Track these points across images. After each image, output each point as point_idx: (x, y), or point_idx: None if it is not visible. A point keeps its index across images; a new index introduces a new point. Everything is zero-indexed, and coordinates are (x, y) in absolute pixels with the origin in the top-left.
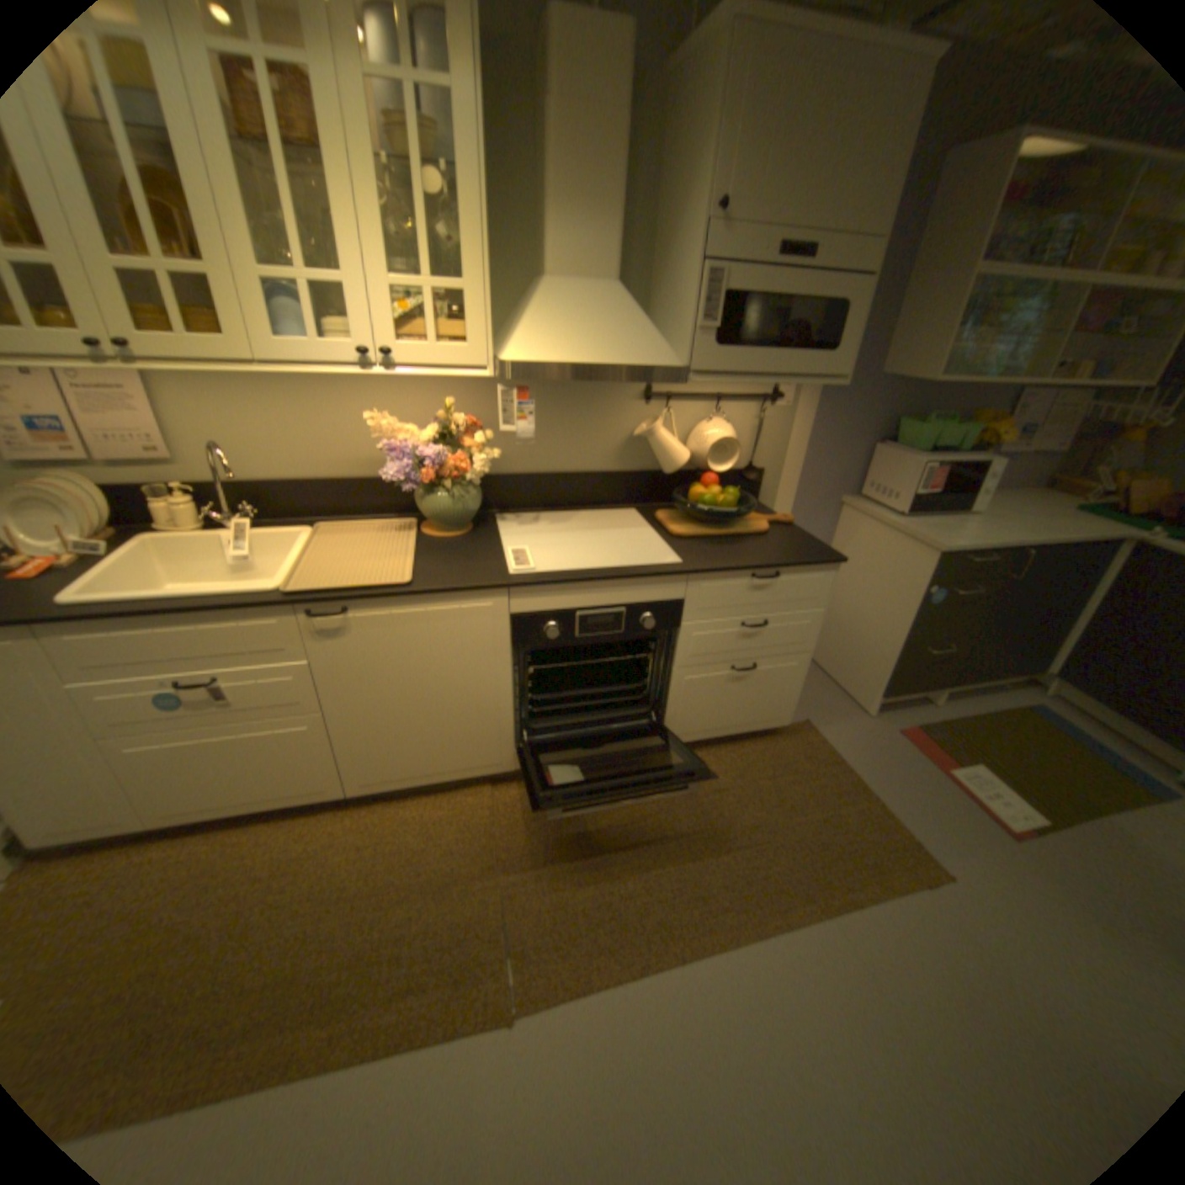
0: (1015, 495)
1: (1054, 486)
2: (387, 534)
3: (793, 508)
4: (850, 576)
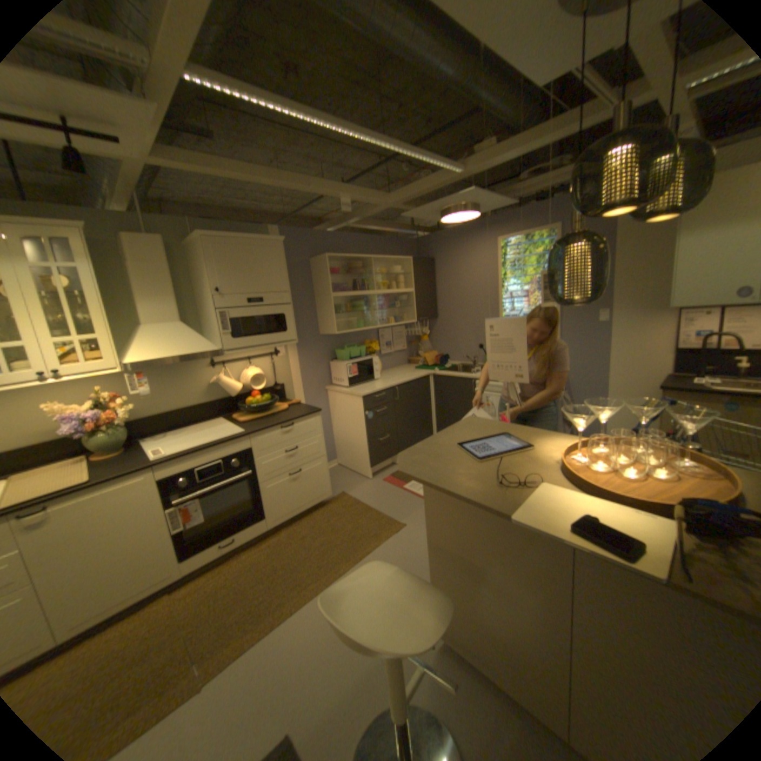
0: (396, 369)
1: (410, 362)
2: (66, 467)
3: (304, 397)
4: (341, 420)
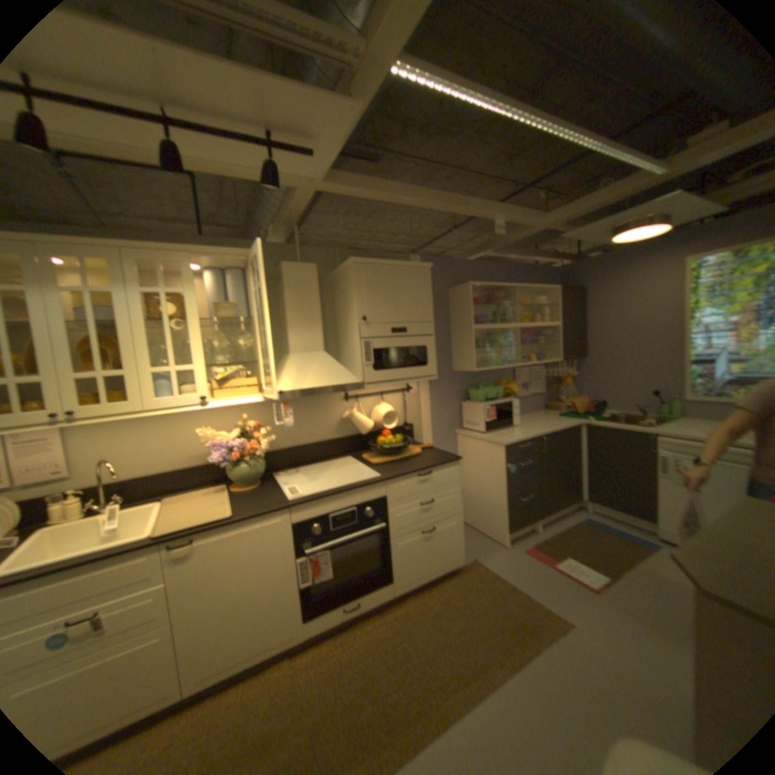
0: (532, 415)
1: (547, 408)
2: (208, 495)
3: (431, 440)
4: (470, 470)
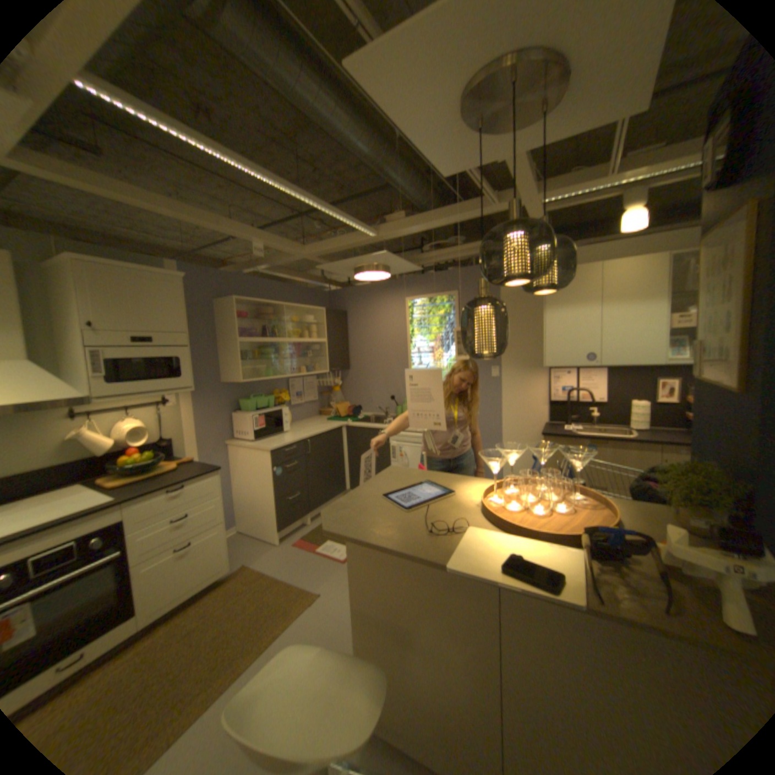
0: (306, 421)
1: (321, 413)
2: None
3: (198, 454)
4: (242, 479)
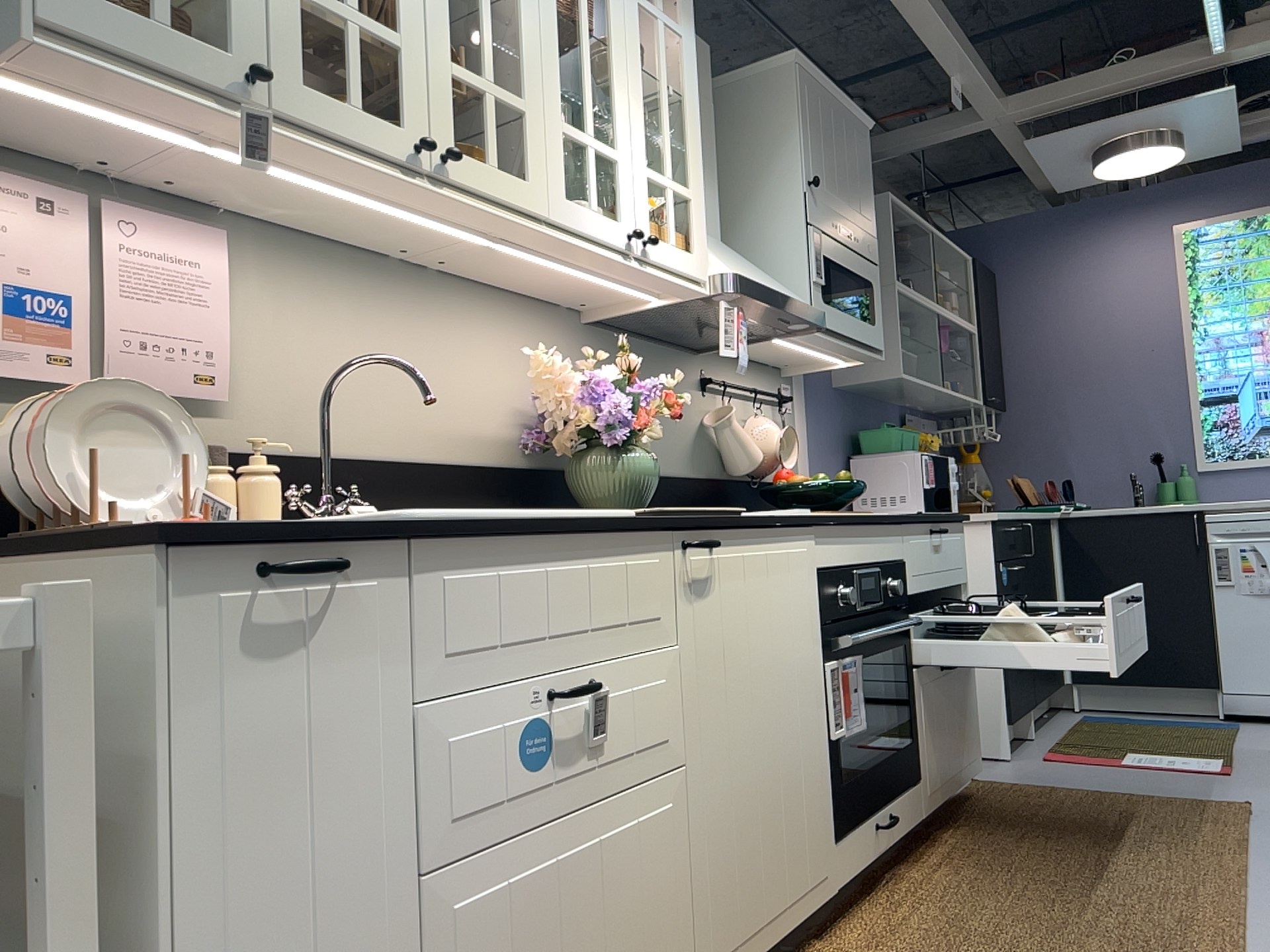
0: None
1: None
2: None
3: None
4: None
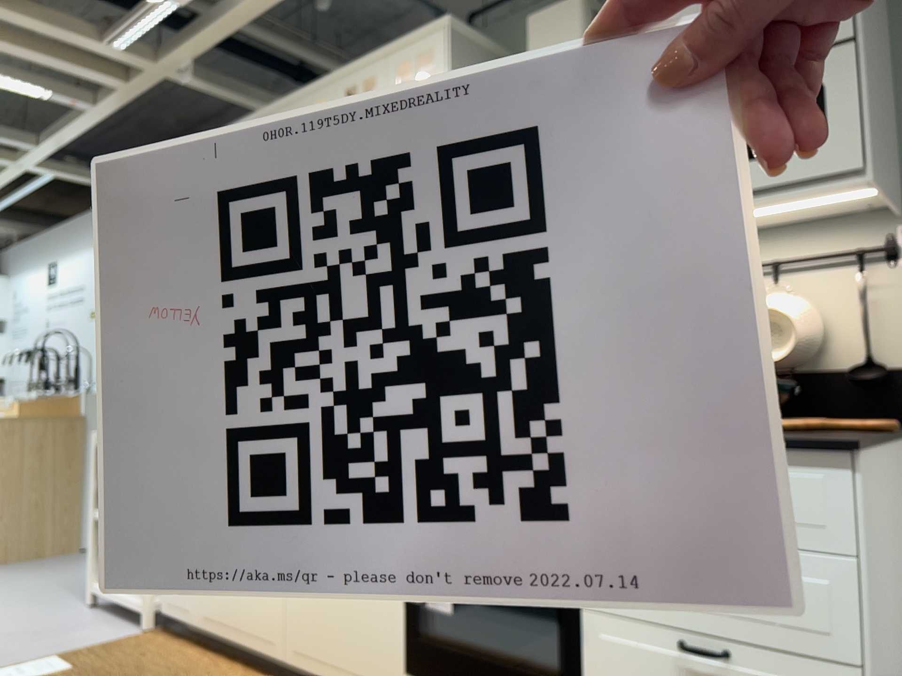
0: None
1: None
2: None
3: None
4: None
